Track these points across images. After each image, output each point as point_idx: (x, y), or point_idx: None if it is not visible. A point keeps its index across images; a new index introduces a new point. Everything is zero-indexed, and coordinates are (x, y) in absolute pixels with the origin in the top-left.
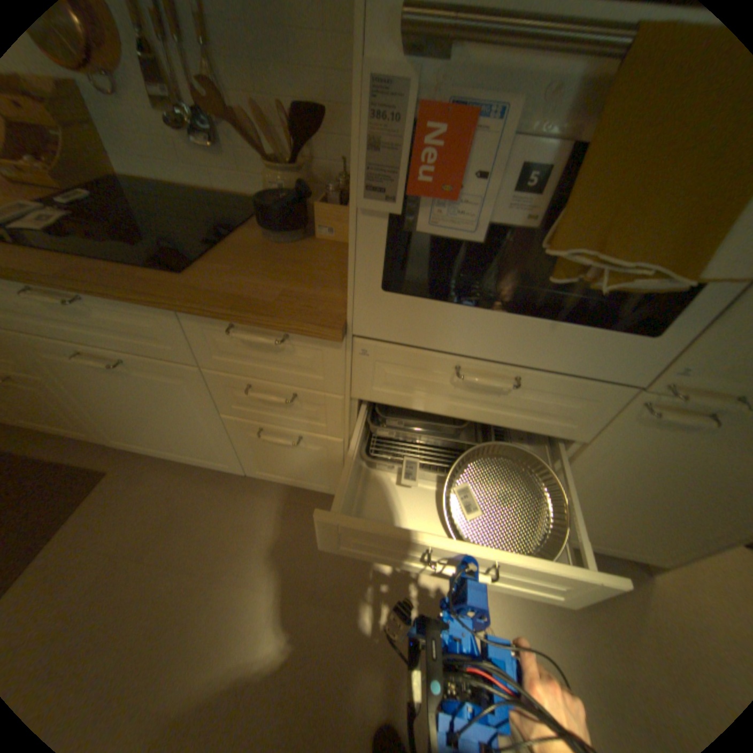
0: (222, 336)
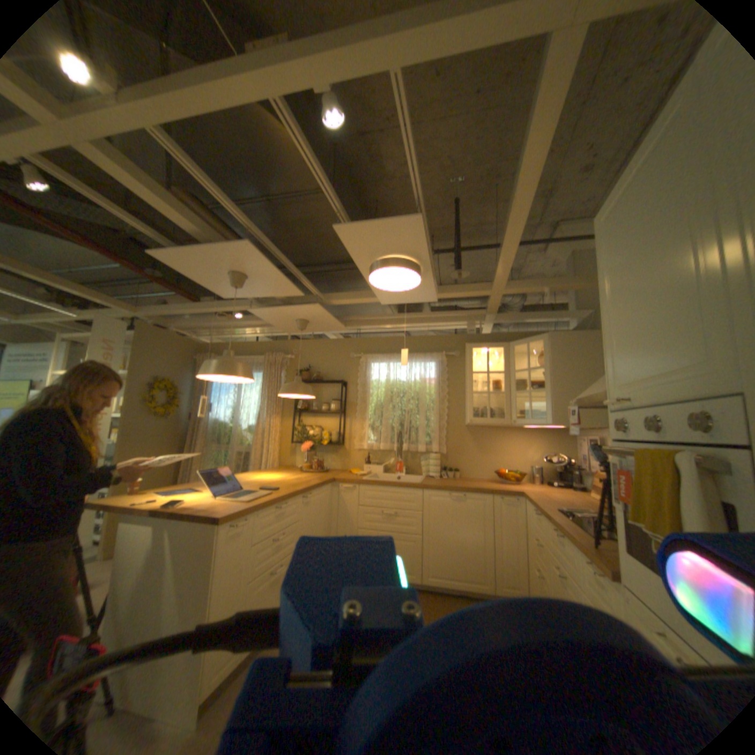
0: (588, 572)
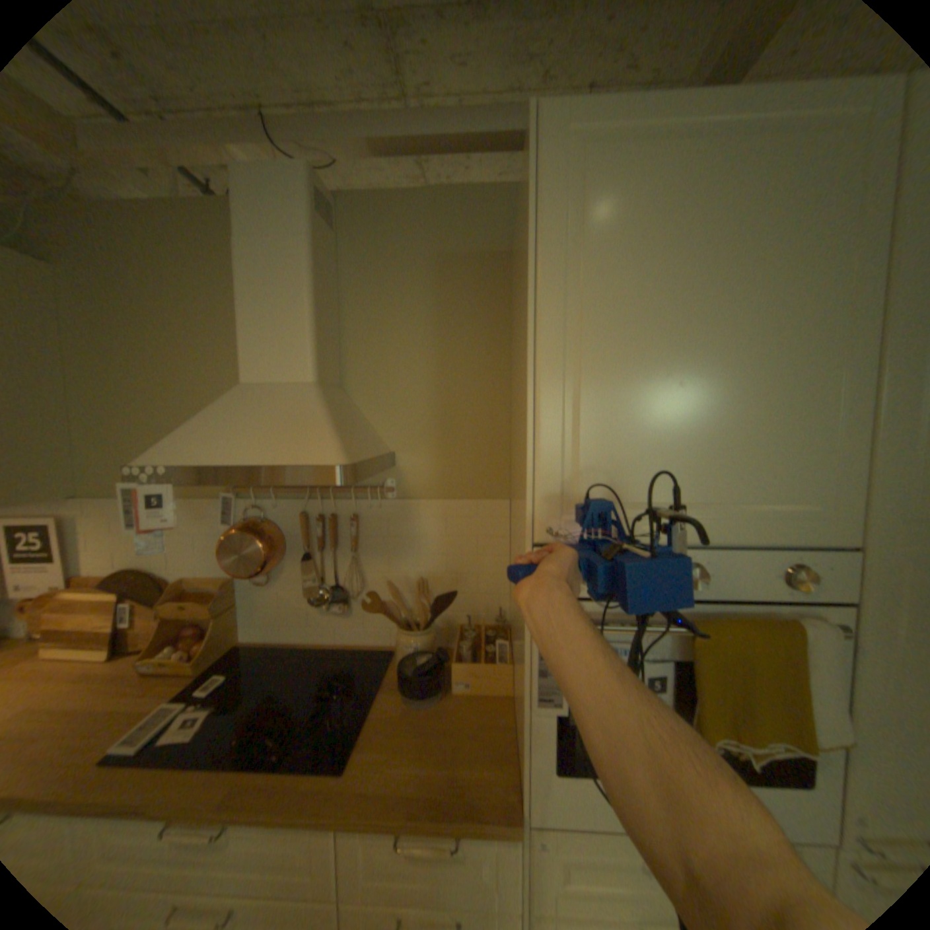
0: (382, 853)
